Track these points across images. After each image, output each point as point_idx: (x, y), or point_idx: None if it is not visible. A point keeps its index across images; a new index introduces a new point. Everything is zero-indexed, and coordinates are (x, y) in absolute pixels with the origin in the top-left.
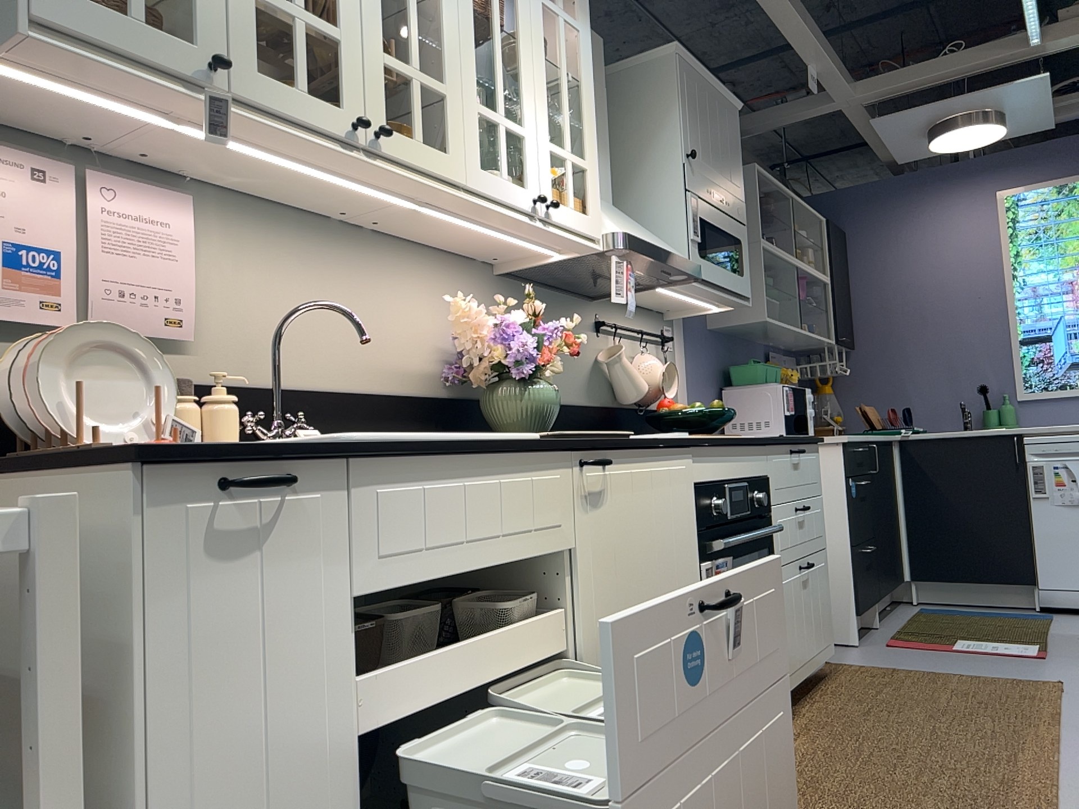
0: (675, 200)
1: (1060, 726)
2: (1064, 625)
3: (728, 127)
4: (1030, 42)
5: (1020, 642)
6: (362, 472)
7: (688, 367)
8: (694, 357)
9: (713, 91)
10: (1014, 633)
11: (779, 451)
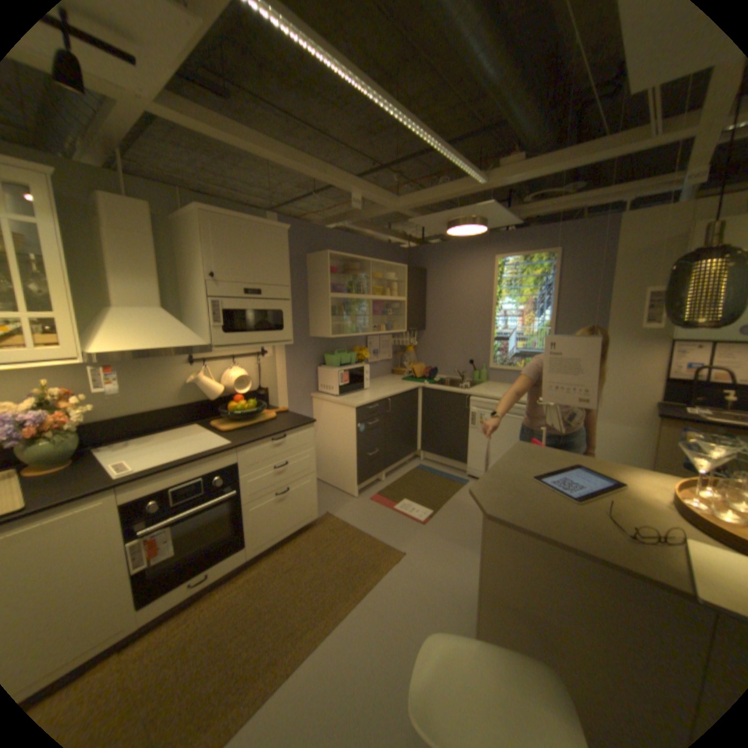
0: (203, 302)
1: (356, 605)
2: (463, 494)
3: (269, 244)
4: (483, 180)
5: (427, 508)
6: None
7: (286, 361)
8: (292, 355)
9: (249, 224)
10: (434, 498)
11: (253, 445)
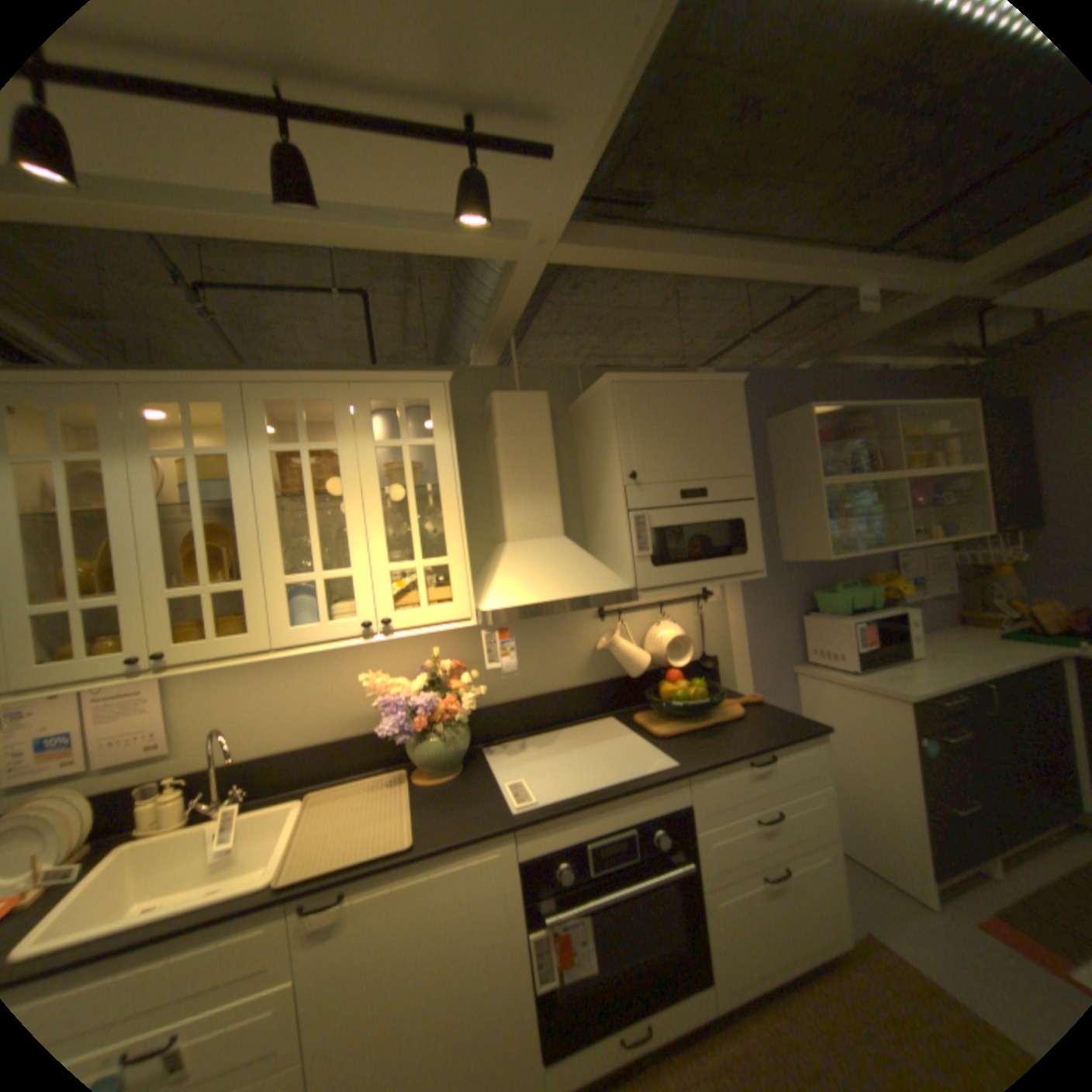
0: (620, 520)
1: None
2: None
3: (714, 411)
4: None
5: None
6: None
7: (743, 609)
8: (753, 597)
9: (682, 387)
10: None
11: (717, 774)
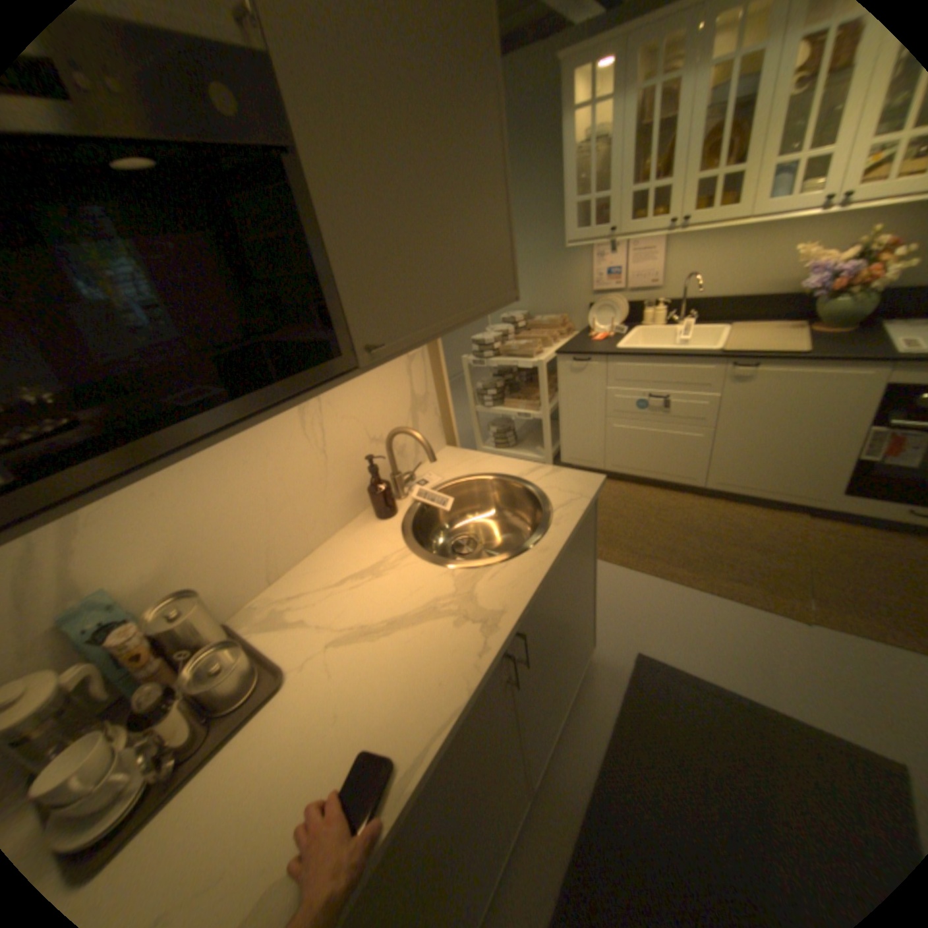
0: None
1: None
2: None
3: None
4: None
5: None
6: (614, 360)
7: None
8: None
9: None
10: None
11: None
